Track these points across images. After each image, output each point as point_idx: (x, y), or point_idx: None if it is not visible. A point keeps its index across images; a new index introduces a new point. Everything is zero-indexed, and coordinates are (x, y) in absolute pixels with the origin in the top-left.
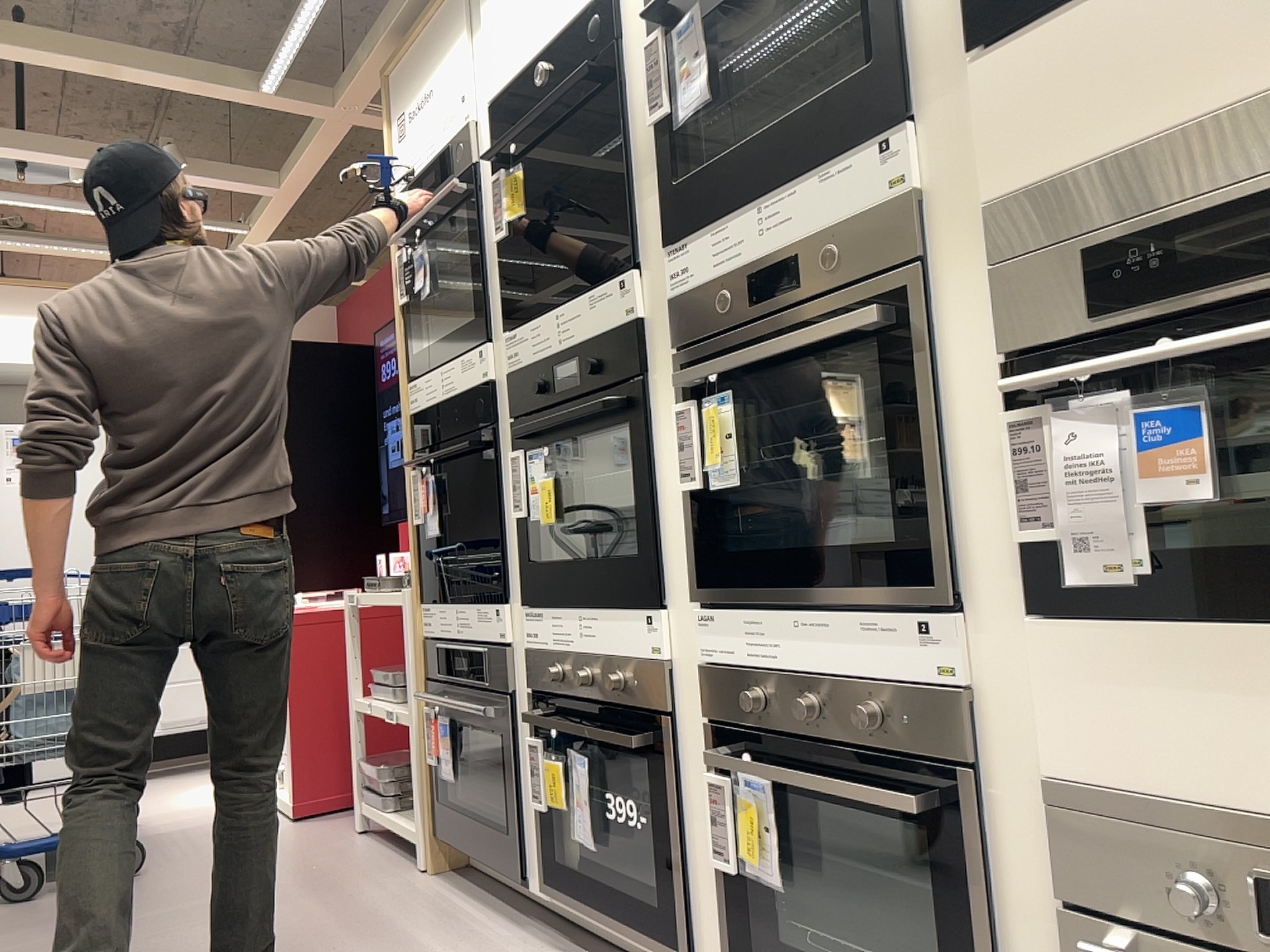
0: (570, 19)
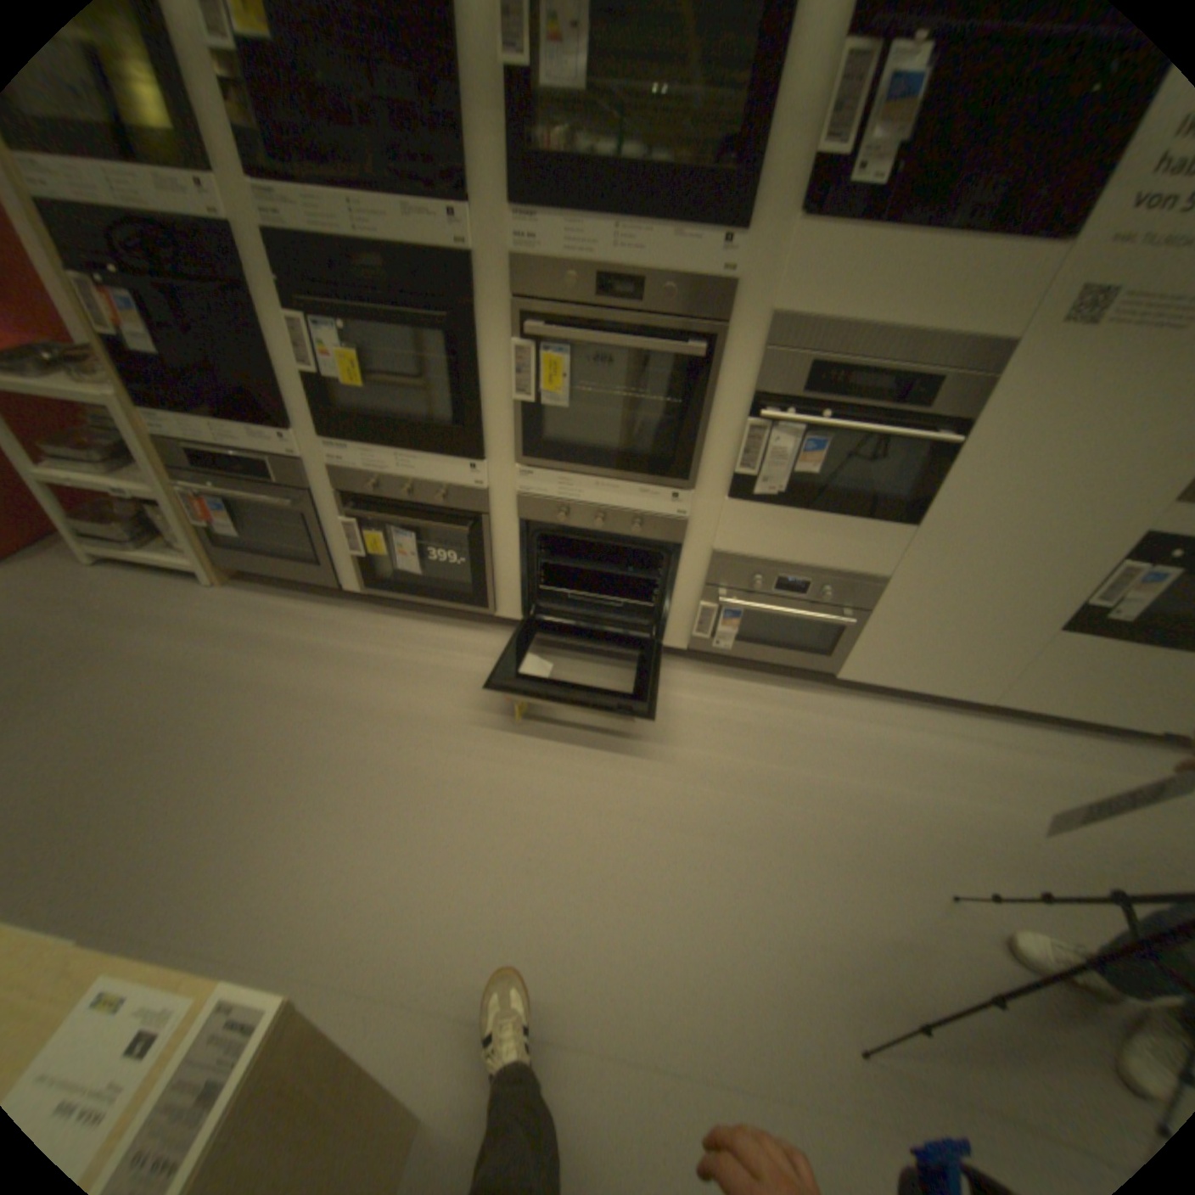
0: None
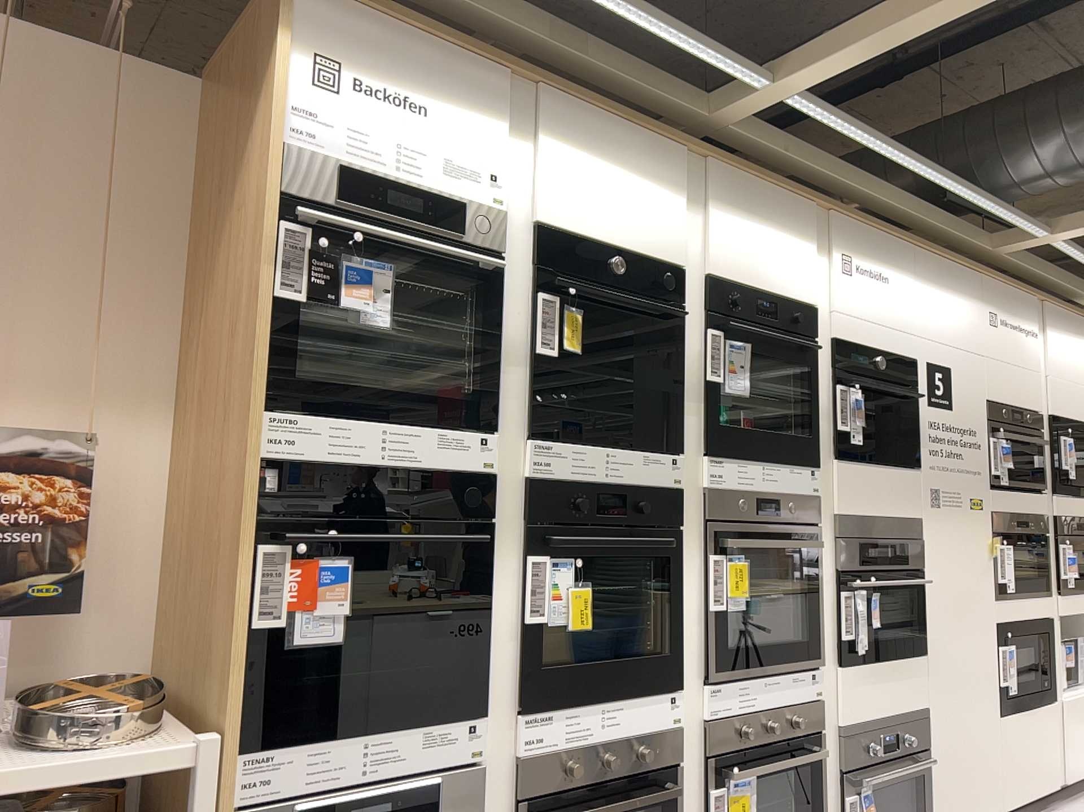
0: (643, 259)
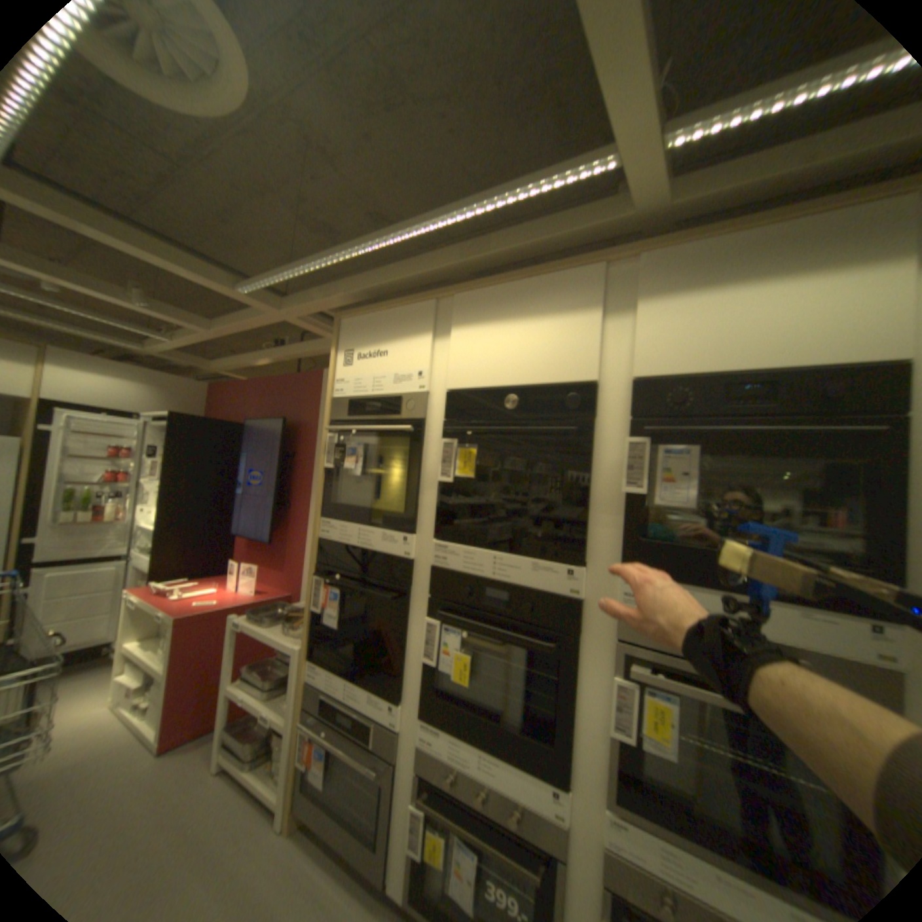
0: (549, 381)
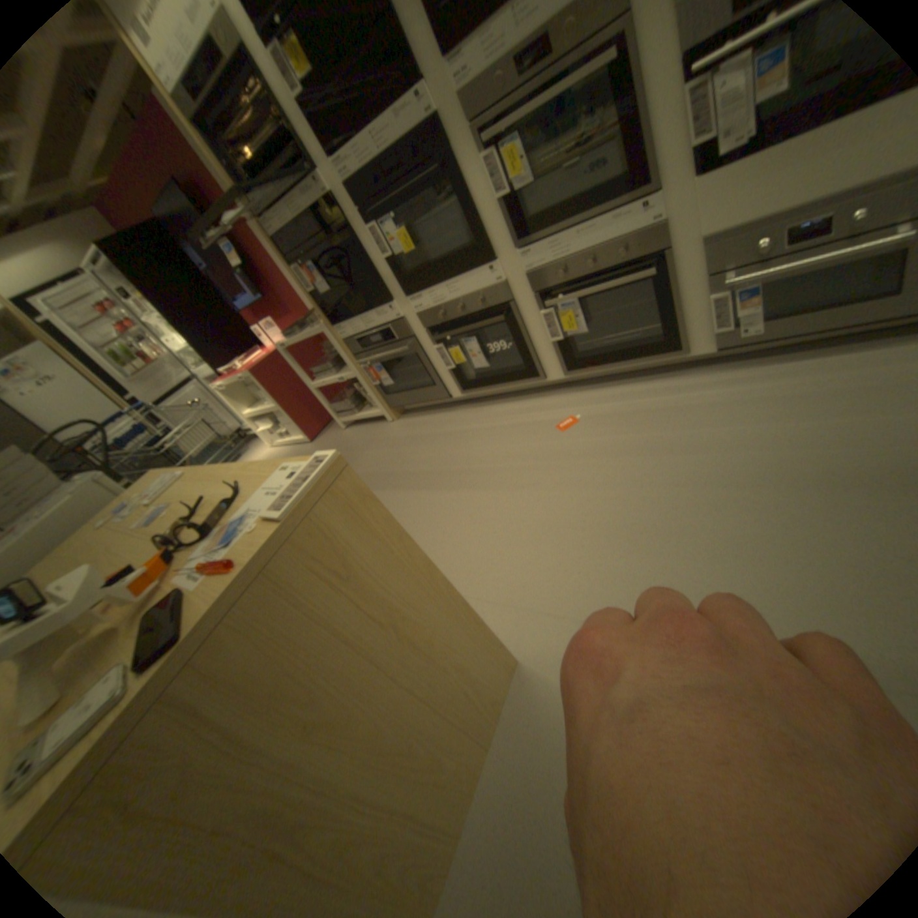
0: None
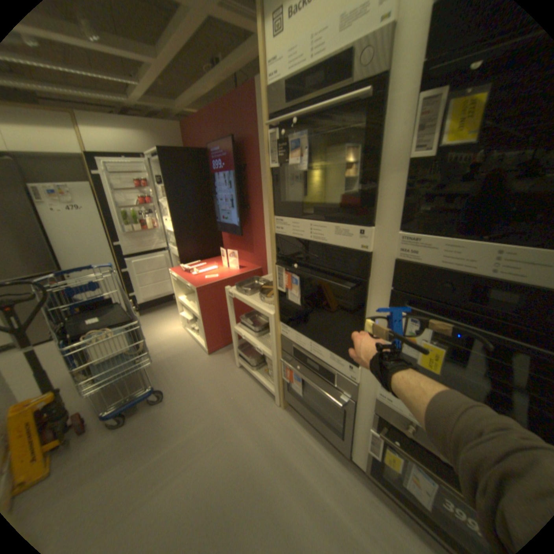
0: None
